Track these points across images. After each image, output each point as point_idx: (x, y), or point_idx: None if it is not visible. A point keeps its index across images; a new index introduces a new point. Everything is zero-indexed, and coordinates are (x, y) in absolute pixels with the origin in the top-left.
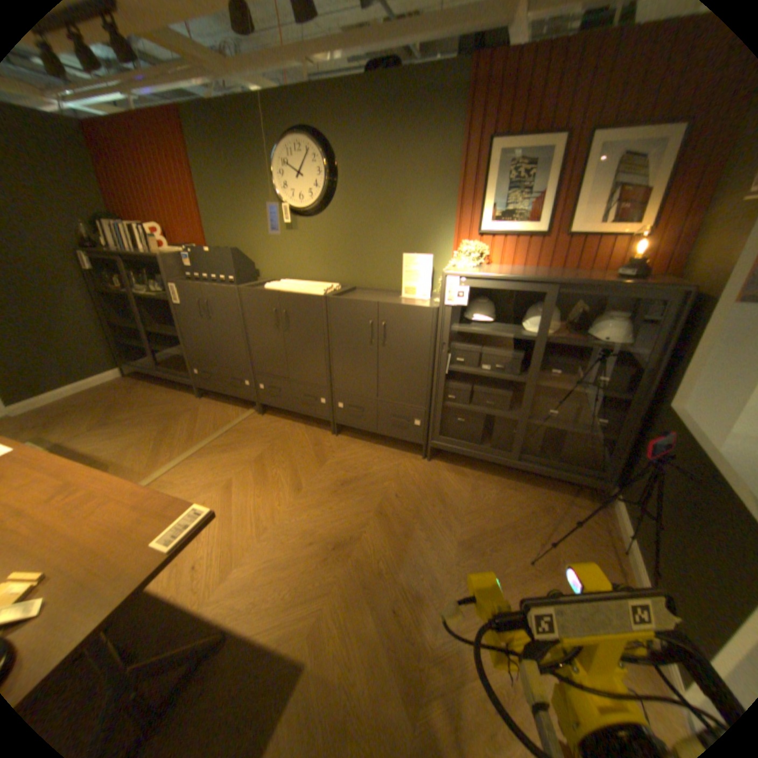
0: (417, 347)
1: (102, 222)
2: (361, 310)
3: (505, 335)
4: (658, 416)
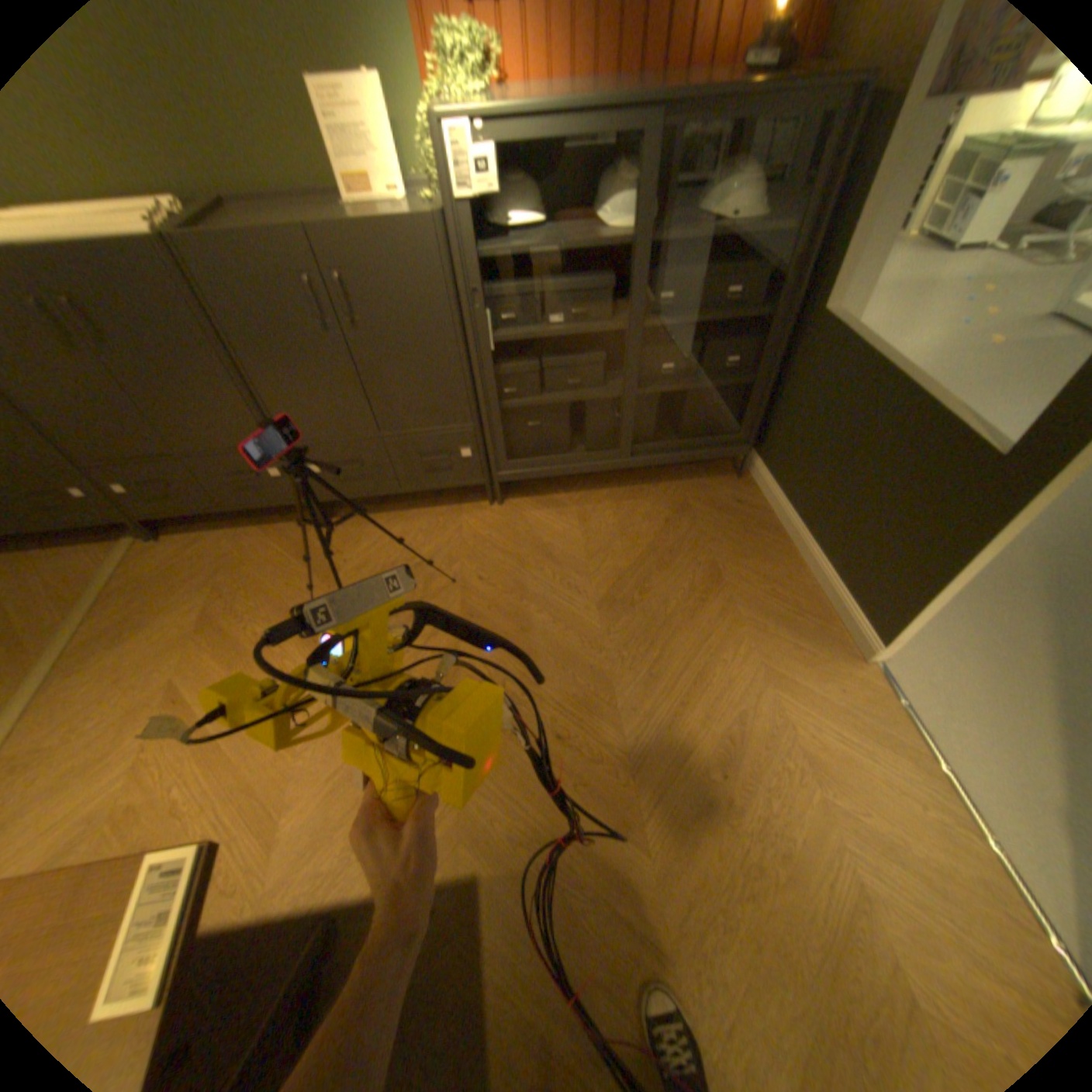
0: (425, 312)
1: None
2: (270, 255)
3: (580, 246)
4: (805, 330)
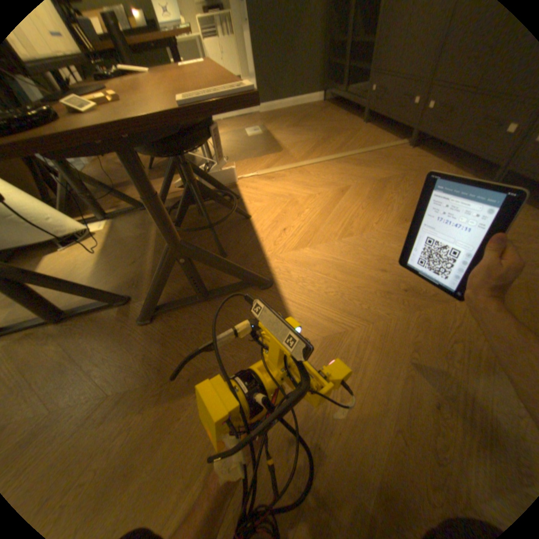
0: None
1: None
2: None
3: None
4: None
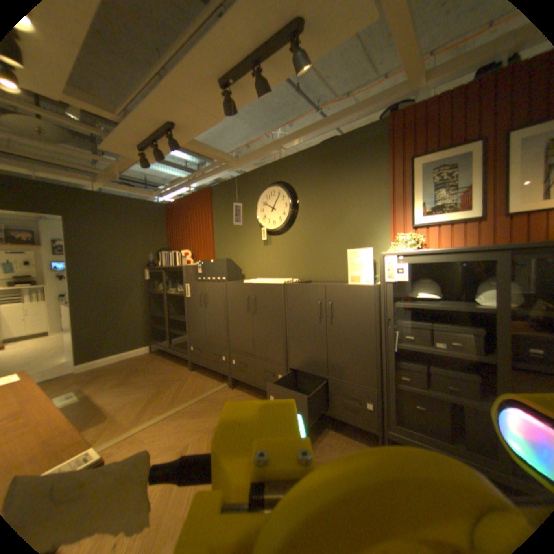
0: (362, 322)
1: (163, 253)
2: (311, 292)
3: (457, 308)
4: None
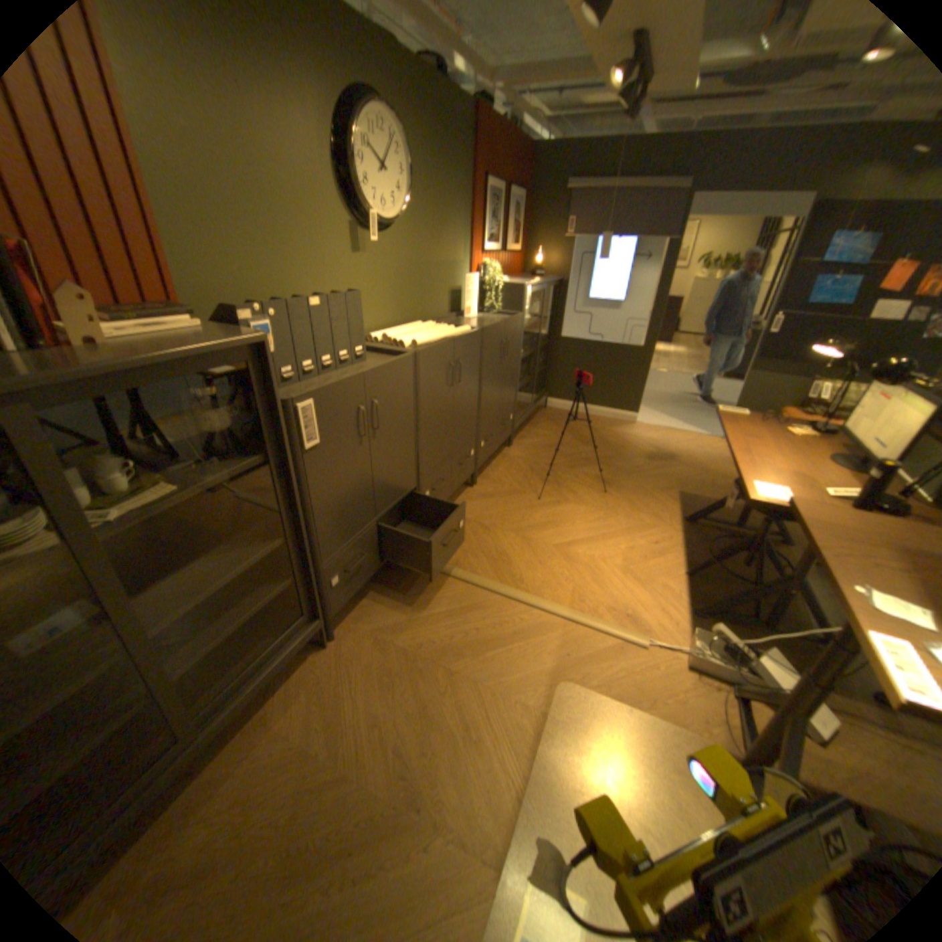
0: (516, 351)
1: None
2: (499, 333)
3: (531, 324)
4: (554, 346)
